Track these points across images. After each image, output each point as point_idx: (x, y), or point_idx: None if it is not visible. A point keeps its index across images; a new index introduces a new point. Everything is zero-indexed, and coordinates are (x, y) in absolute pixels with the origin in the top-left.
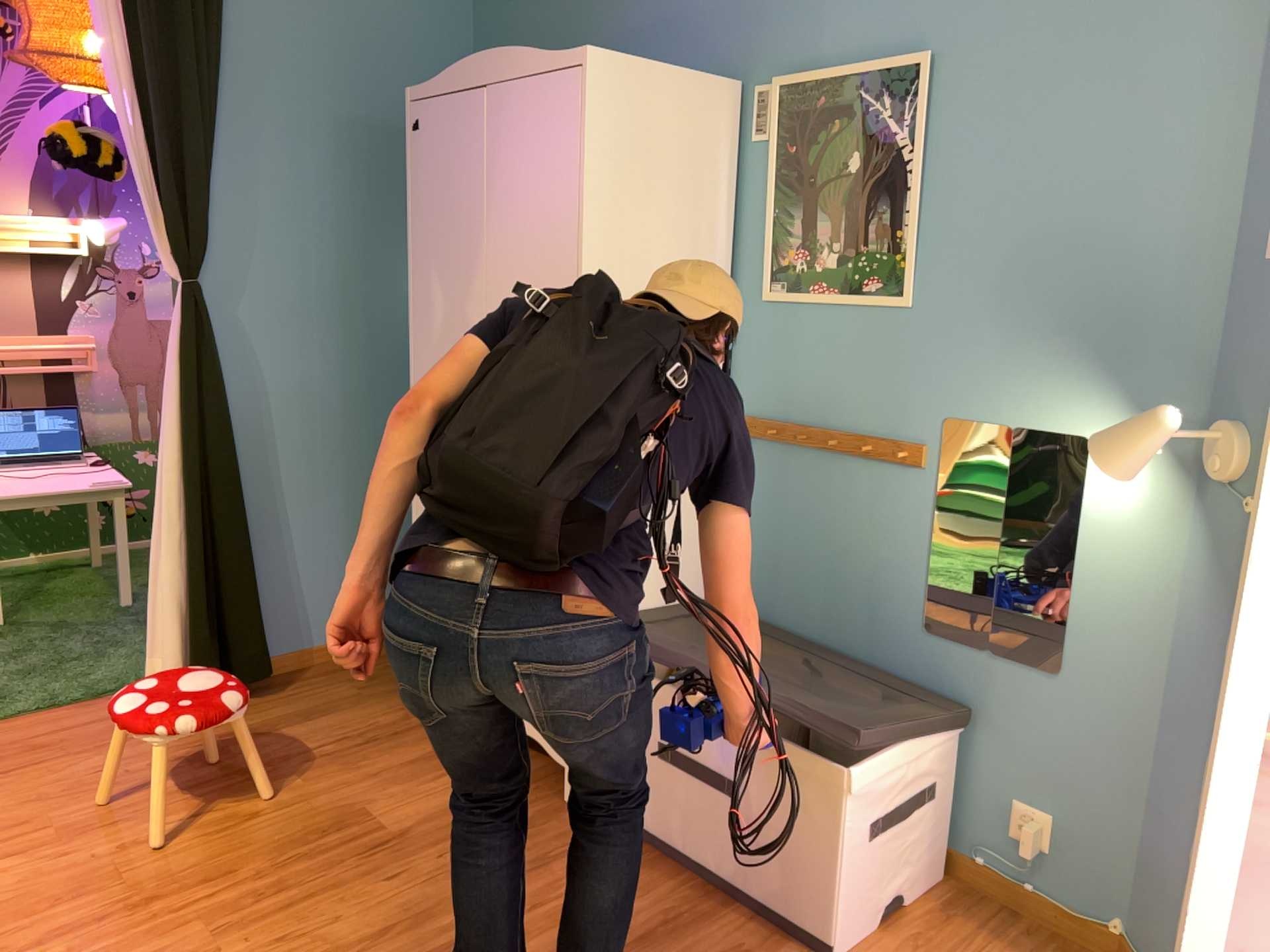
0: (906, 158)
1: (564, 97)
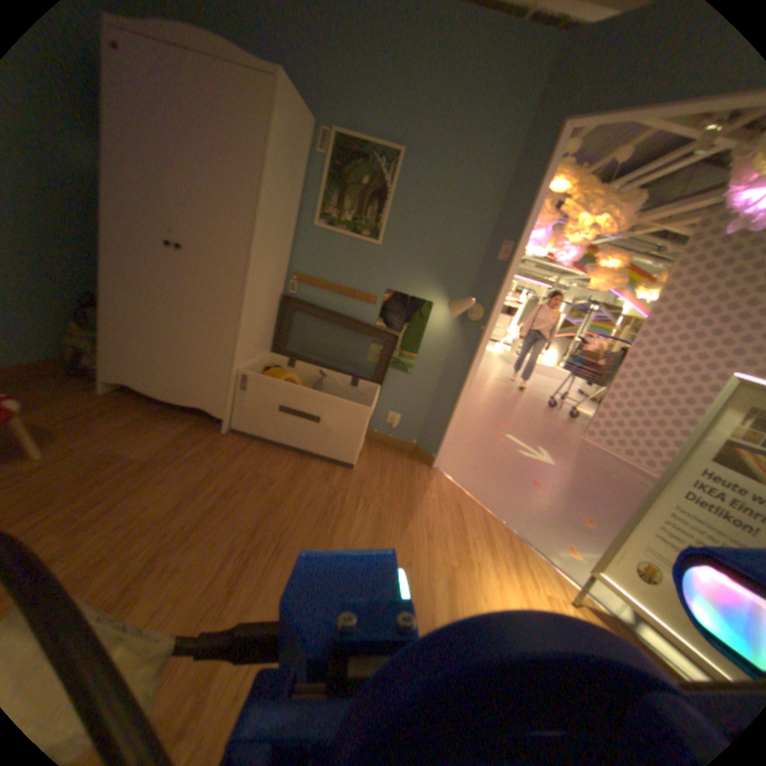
0: (388, 187)
1: (269, 92)
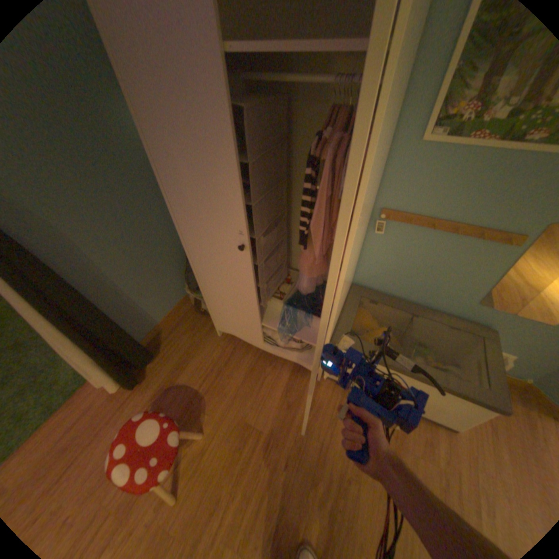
0: None
1: None
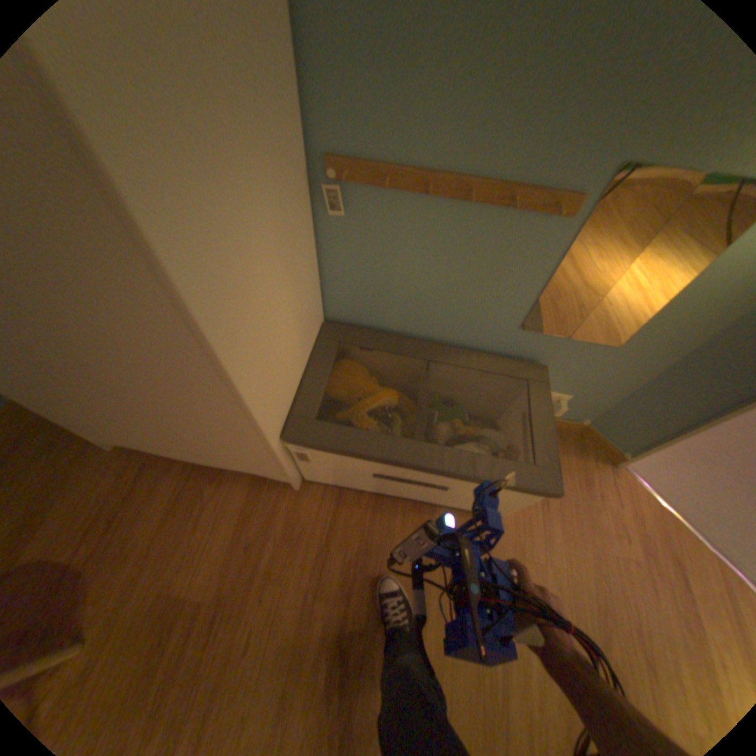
0: None
1: None
